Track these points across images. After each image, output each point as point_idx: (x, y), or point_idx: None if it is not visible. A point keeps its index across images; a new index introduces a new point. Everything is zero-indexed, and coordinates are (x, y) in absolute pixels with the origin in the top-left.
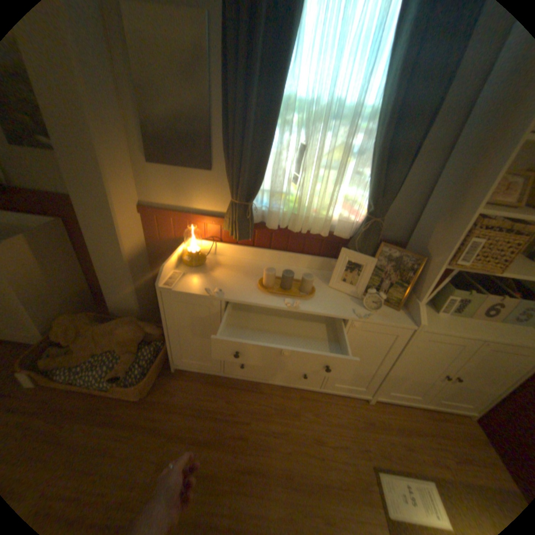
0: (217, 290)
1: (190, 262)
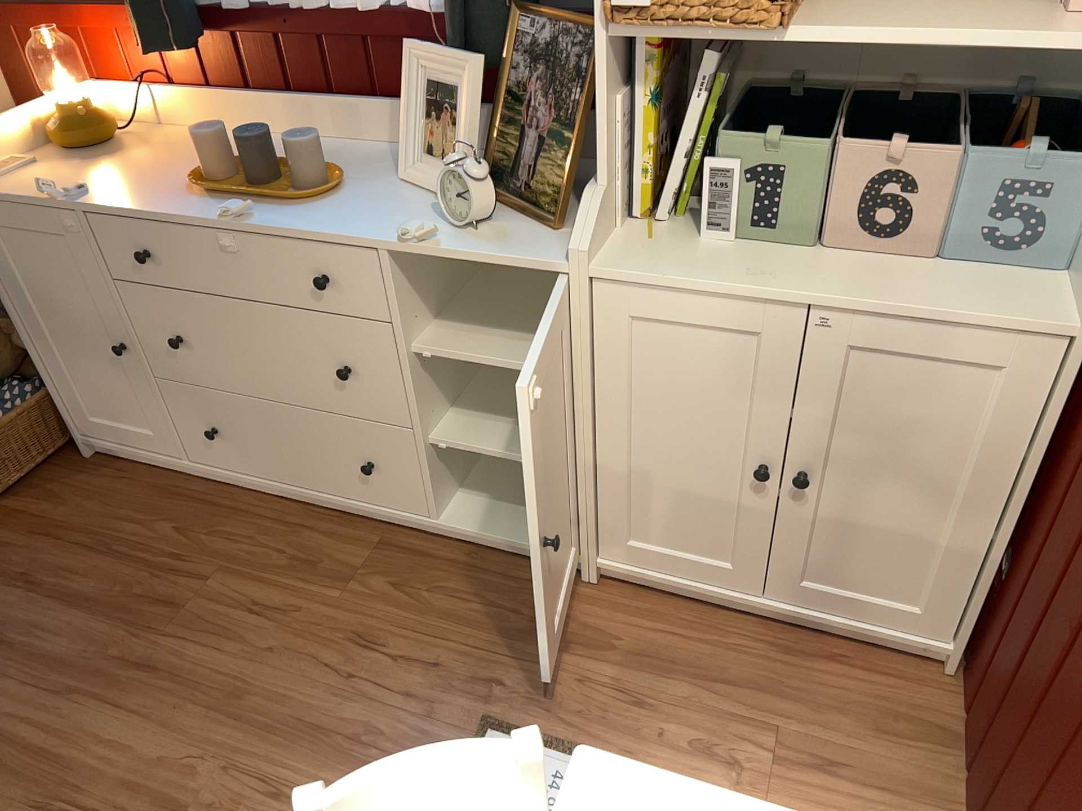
0: (74, 186)
1: (59, 133)
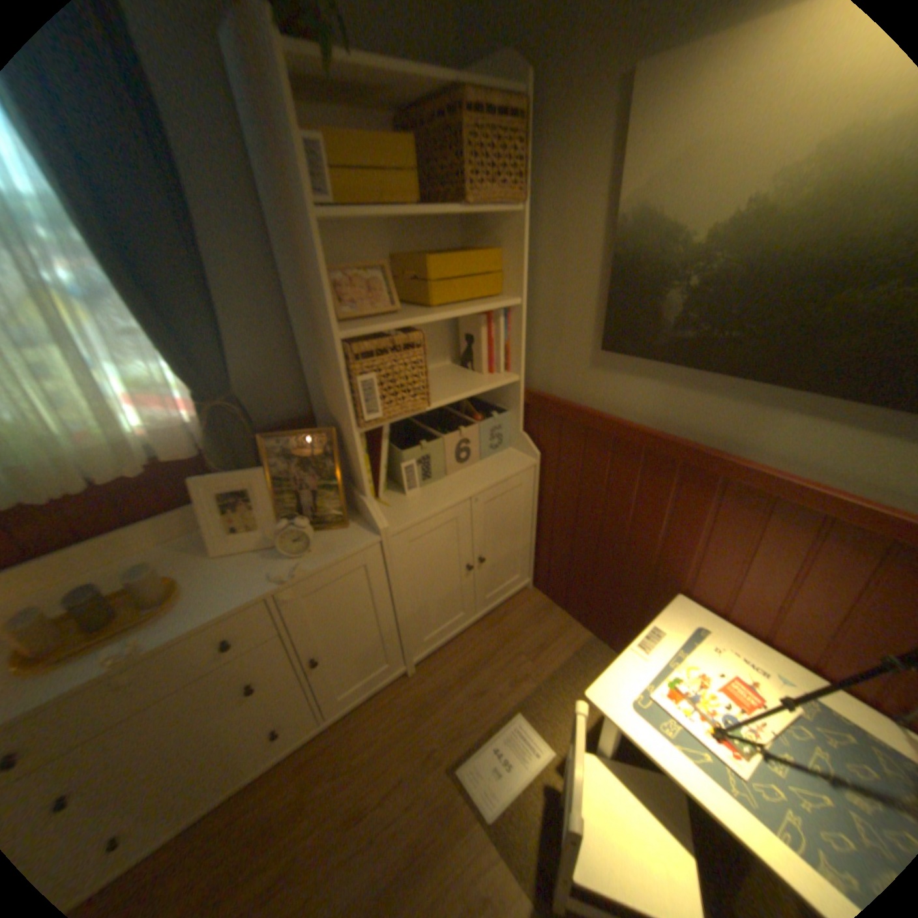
0: None
1: None
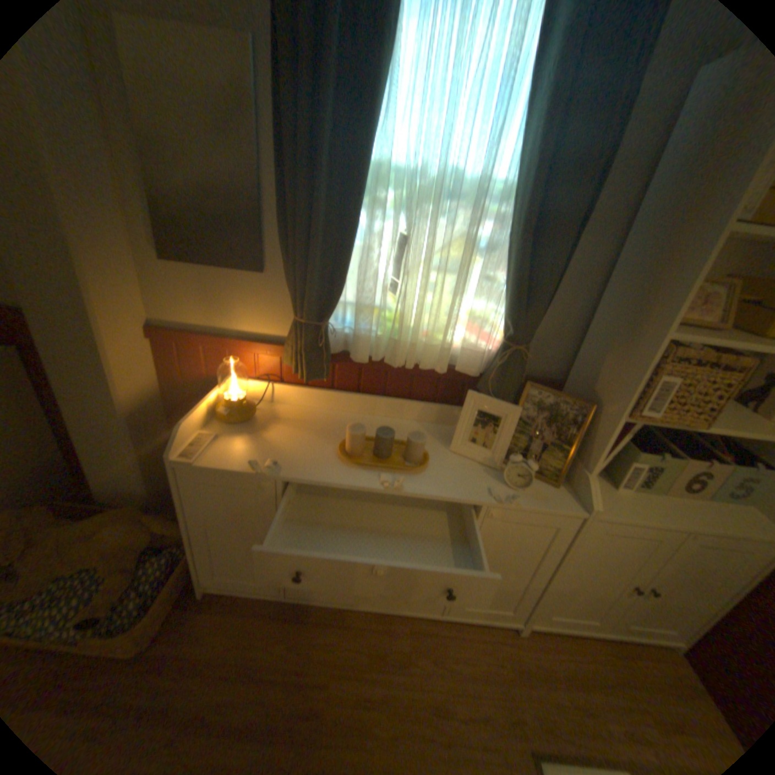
0: (269, 464)
1: (228, 417)
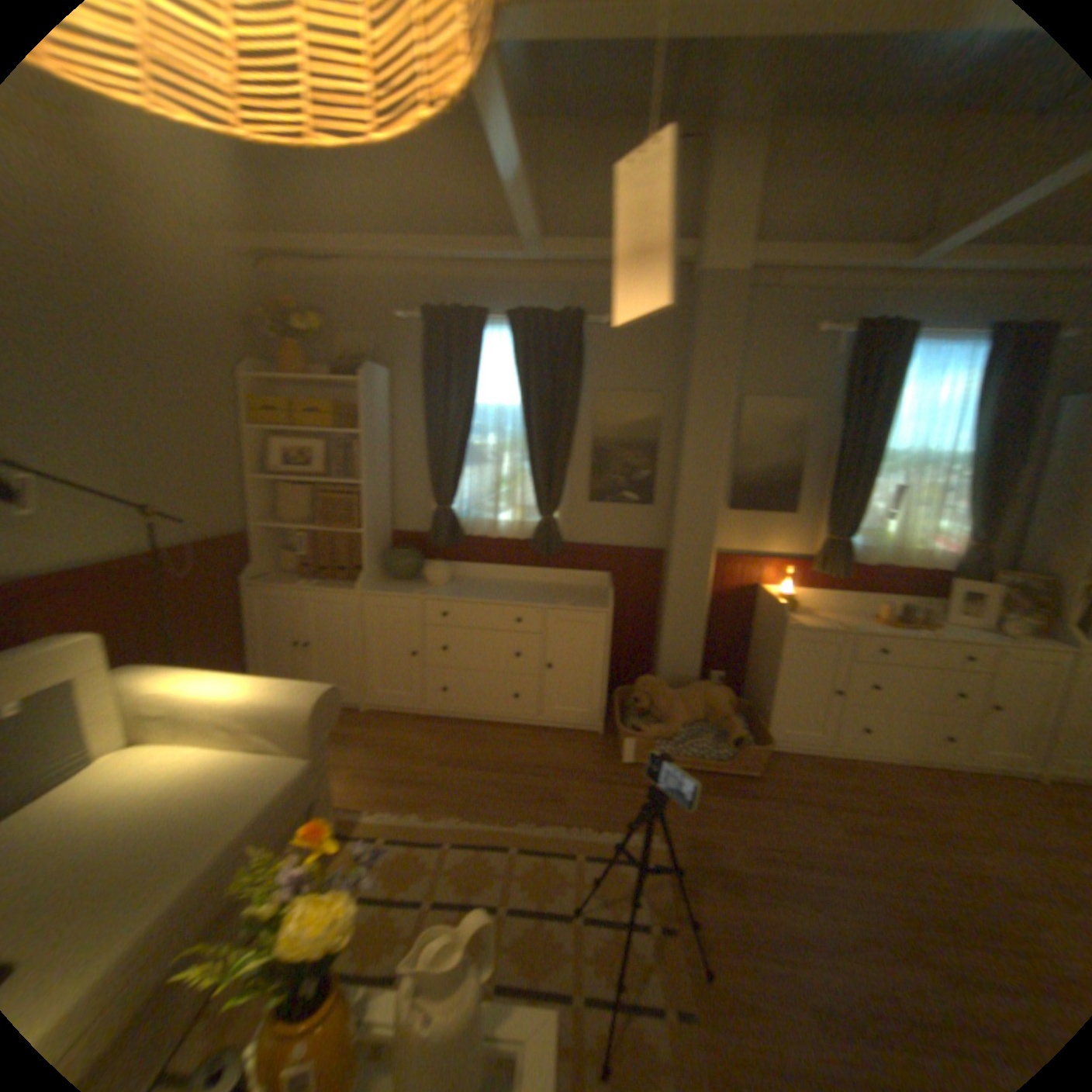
0: (847, 626)
1: (789, 605)
